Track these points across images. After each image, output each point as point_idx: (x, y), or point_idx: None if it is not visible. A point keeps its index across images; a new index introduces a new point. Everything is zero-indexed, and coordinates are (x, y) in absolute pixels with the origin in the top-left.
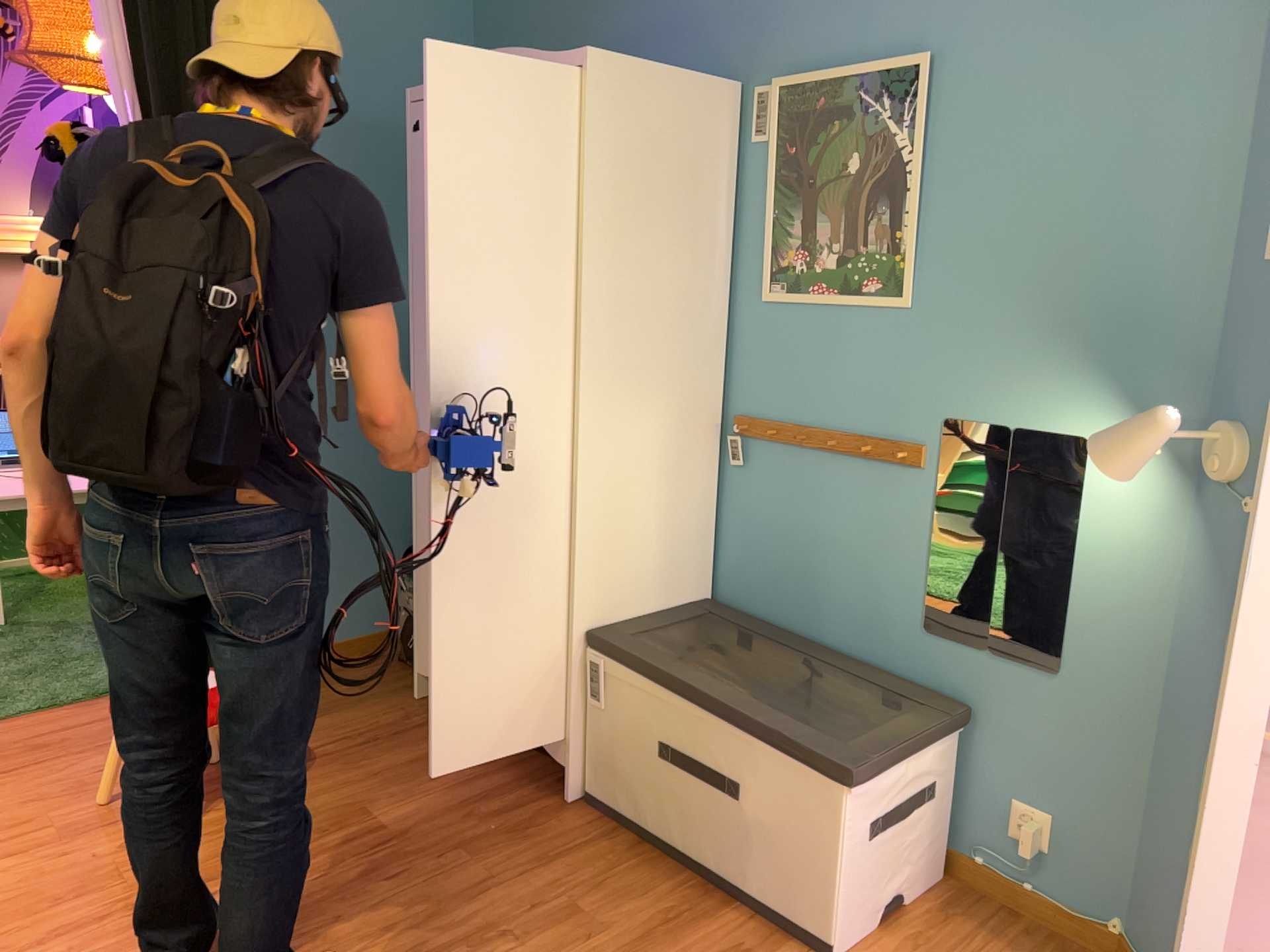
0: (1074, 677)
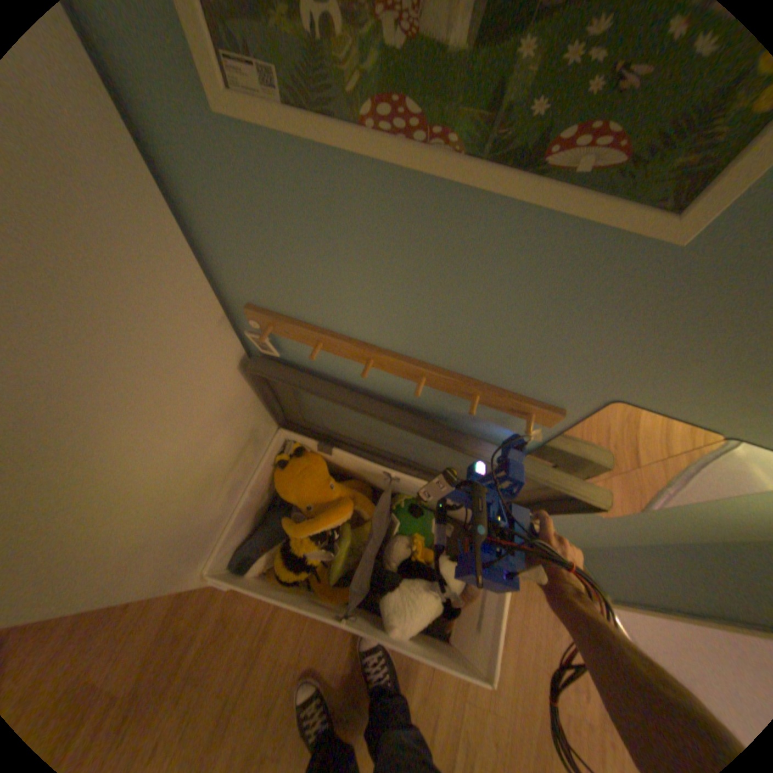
0: (625, 523)
